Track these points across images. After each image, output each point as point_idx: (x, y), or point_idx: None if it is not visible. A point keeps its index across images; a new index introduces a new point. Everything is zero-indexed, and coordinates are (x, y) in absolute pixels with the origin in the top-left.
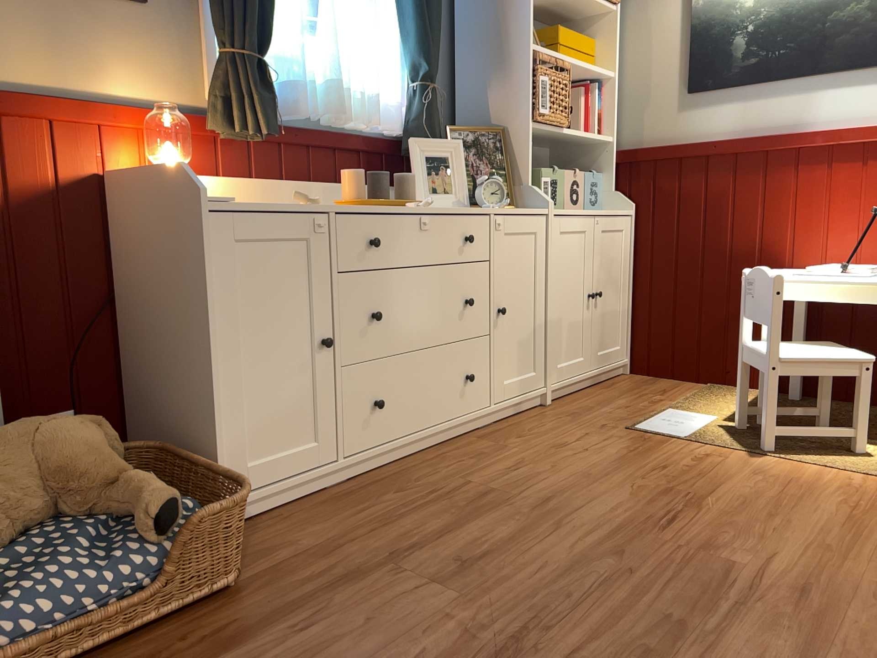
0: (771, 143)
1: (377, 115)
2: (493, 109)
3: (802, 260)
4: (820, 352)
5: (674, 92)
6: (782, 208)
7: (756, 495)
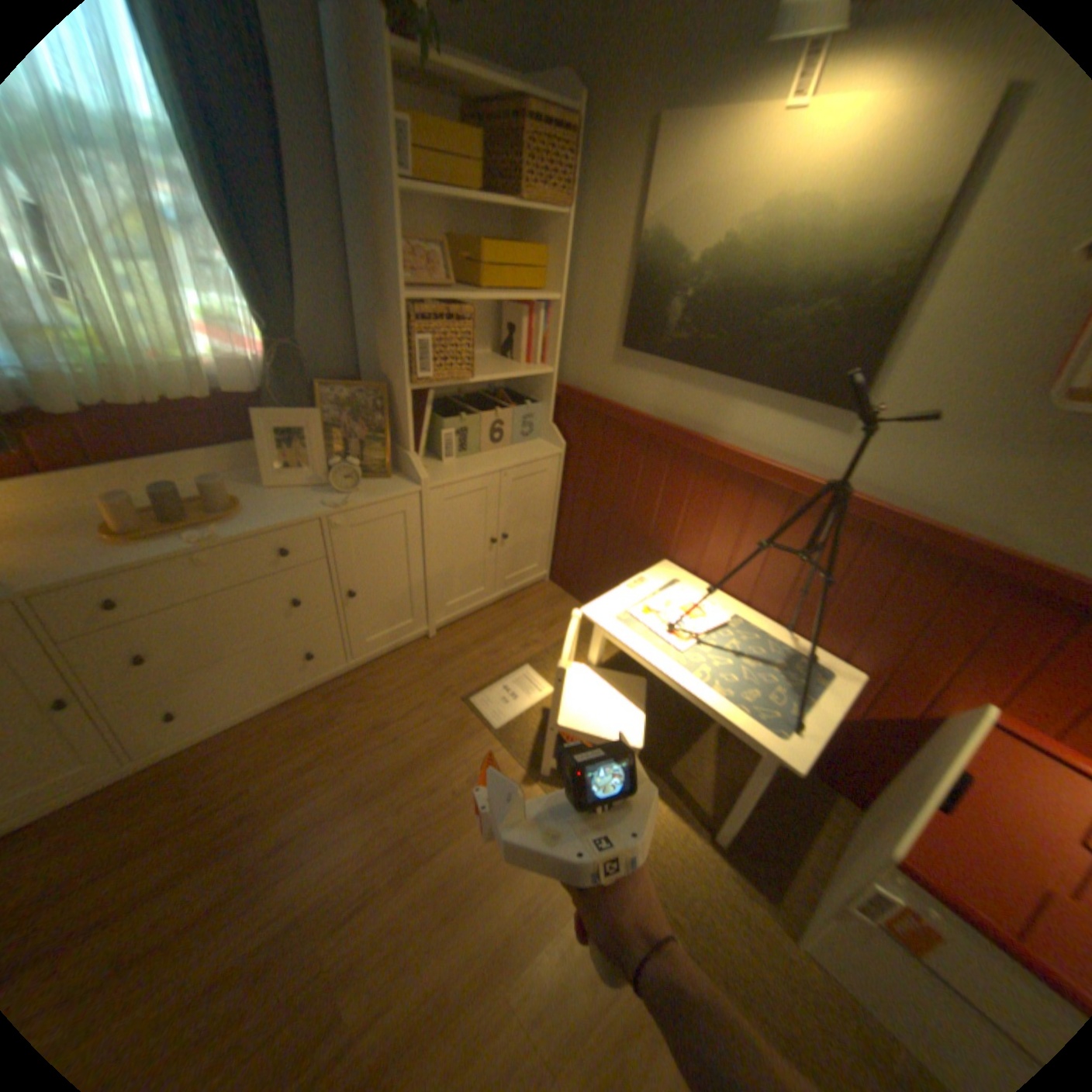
0: (679, 439)
1: (221, 370)
2: (380, 356)
3: (682, 560)
4: (605, 717)
5: (612, 340)
6: (677, 506)
7: (466, 868)
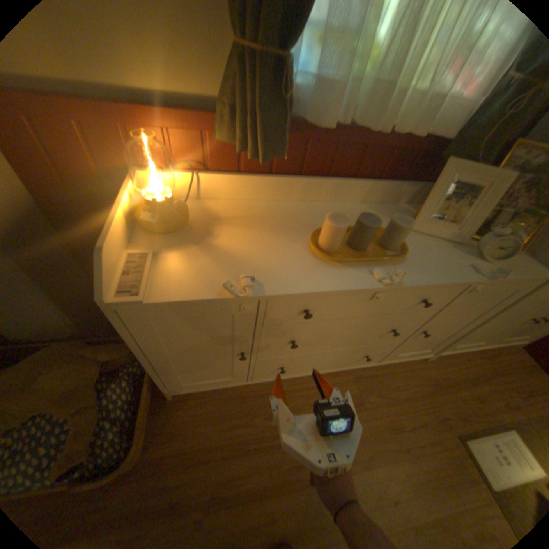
0: None
1: (438, 109)
2: None
3: None
4: None
5: None
6: None
7: None
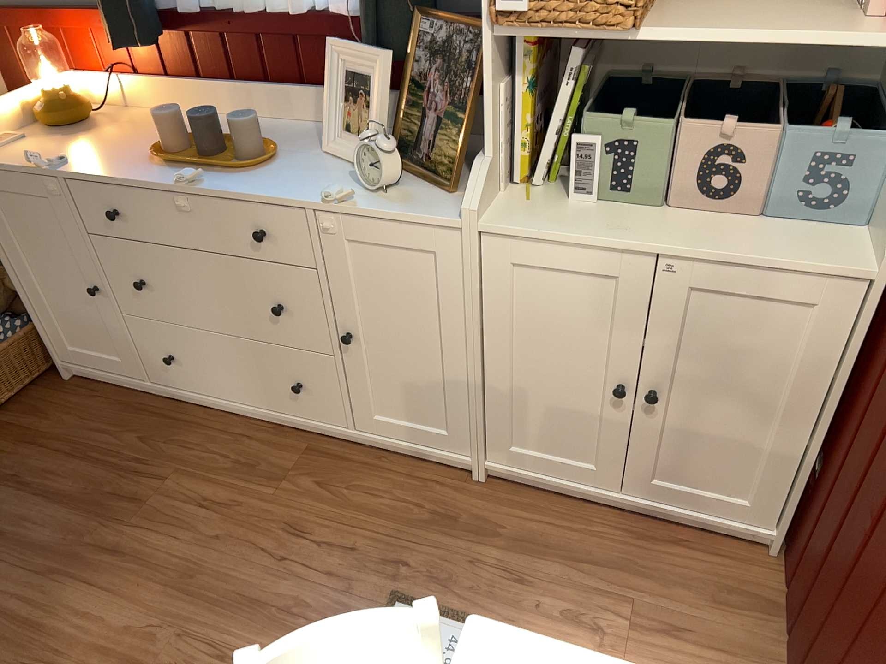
0: None
1: None
2: None
3: None
4: None
5: None
6: None
7: None
